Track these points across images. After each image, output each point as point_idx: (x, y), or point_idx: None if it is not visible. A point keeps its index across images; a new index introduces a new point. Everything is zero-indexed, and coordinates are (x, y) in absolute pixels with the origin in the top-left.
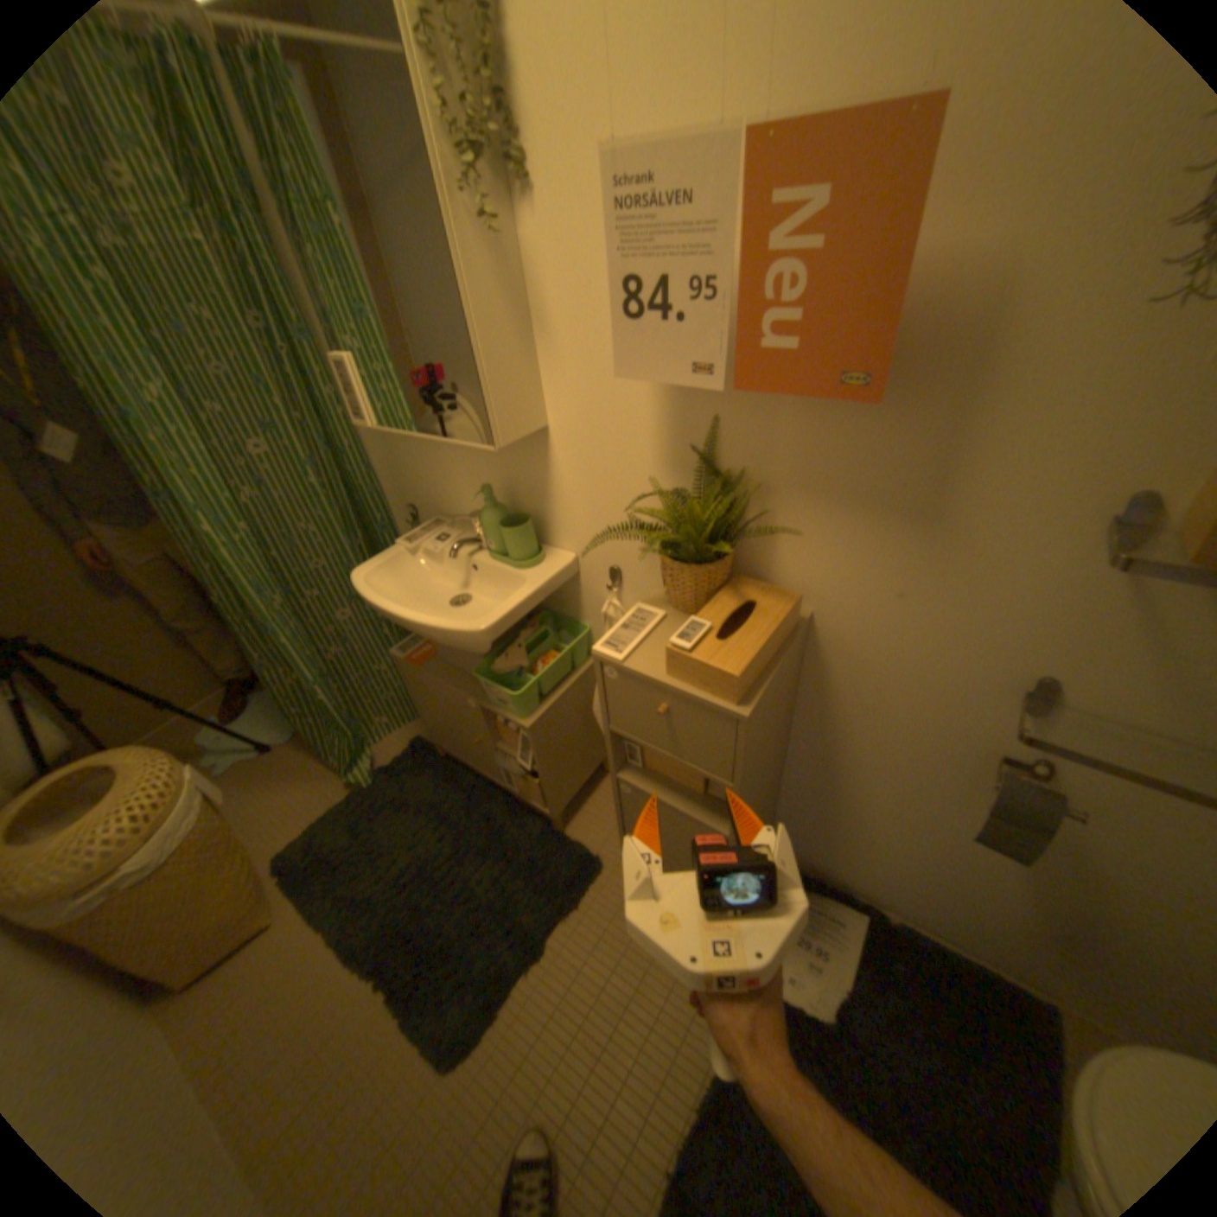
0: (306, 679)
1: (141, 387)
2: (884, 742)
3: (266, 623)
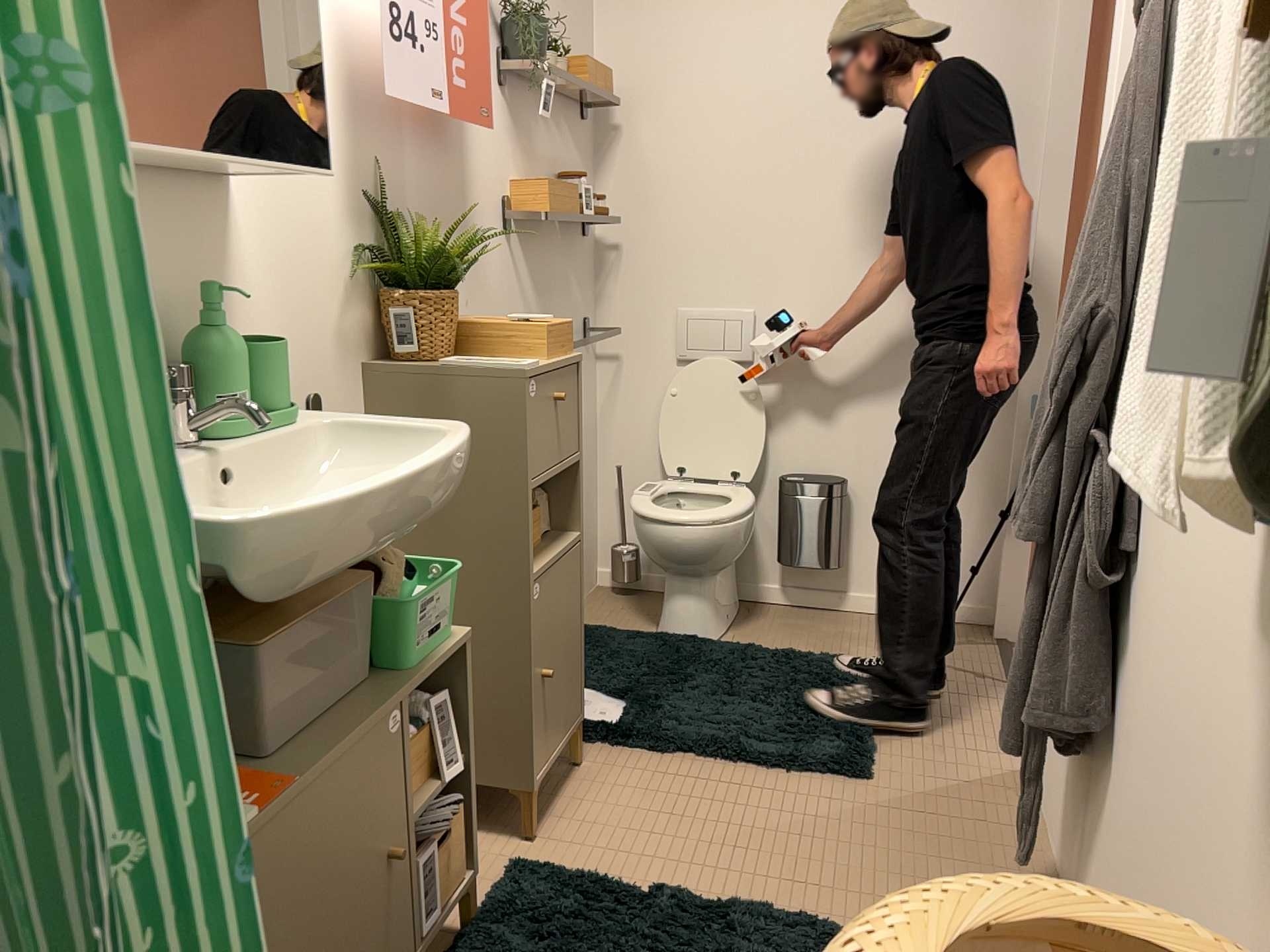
0: None
1: None
2: None
3: None
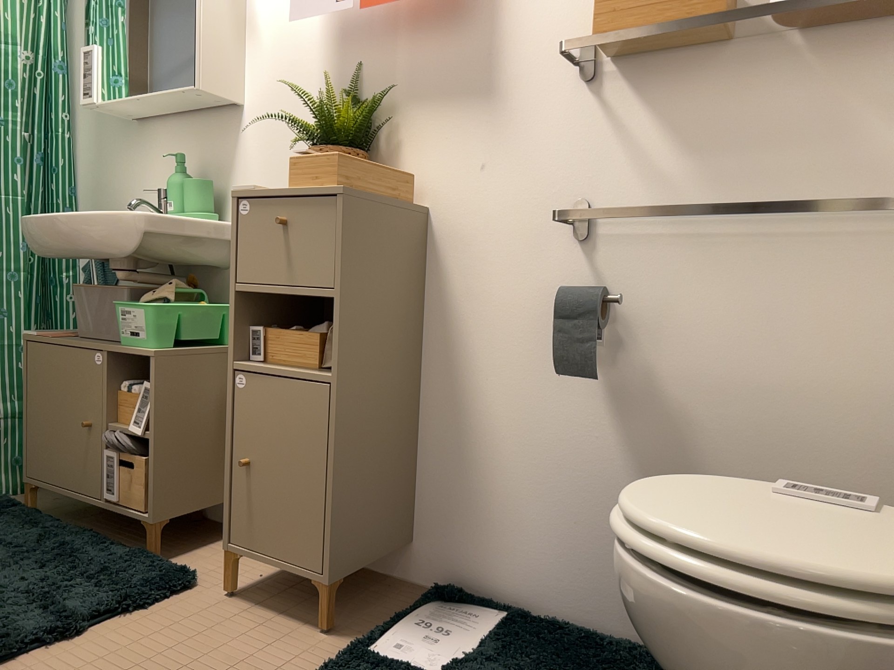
0: None
1: None
2: (492, 332)
3: None
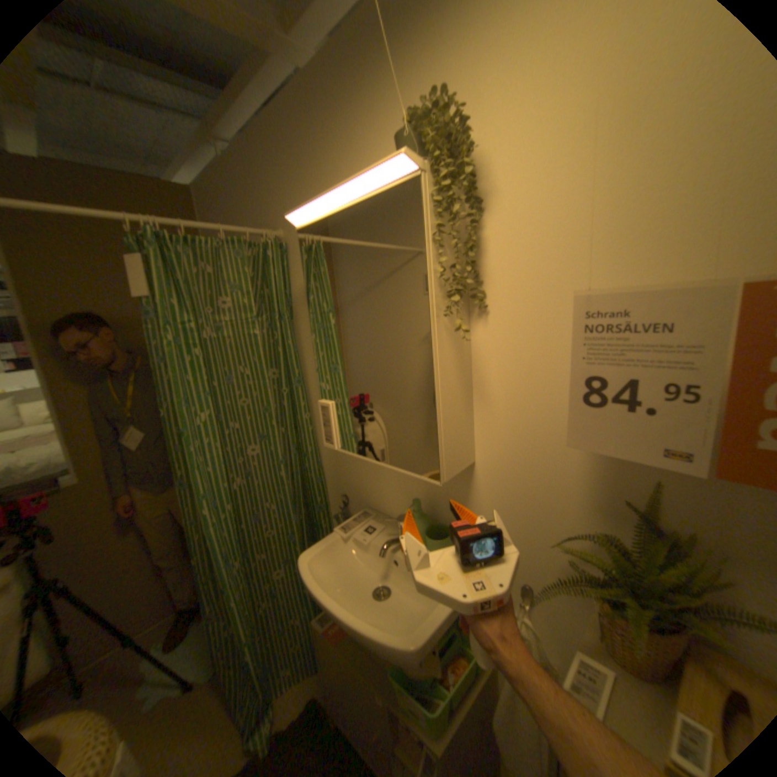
0: (238, 632)
1: (196, 413)
2: None
3: (223, 582)
